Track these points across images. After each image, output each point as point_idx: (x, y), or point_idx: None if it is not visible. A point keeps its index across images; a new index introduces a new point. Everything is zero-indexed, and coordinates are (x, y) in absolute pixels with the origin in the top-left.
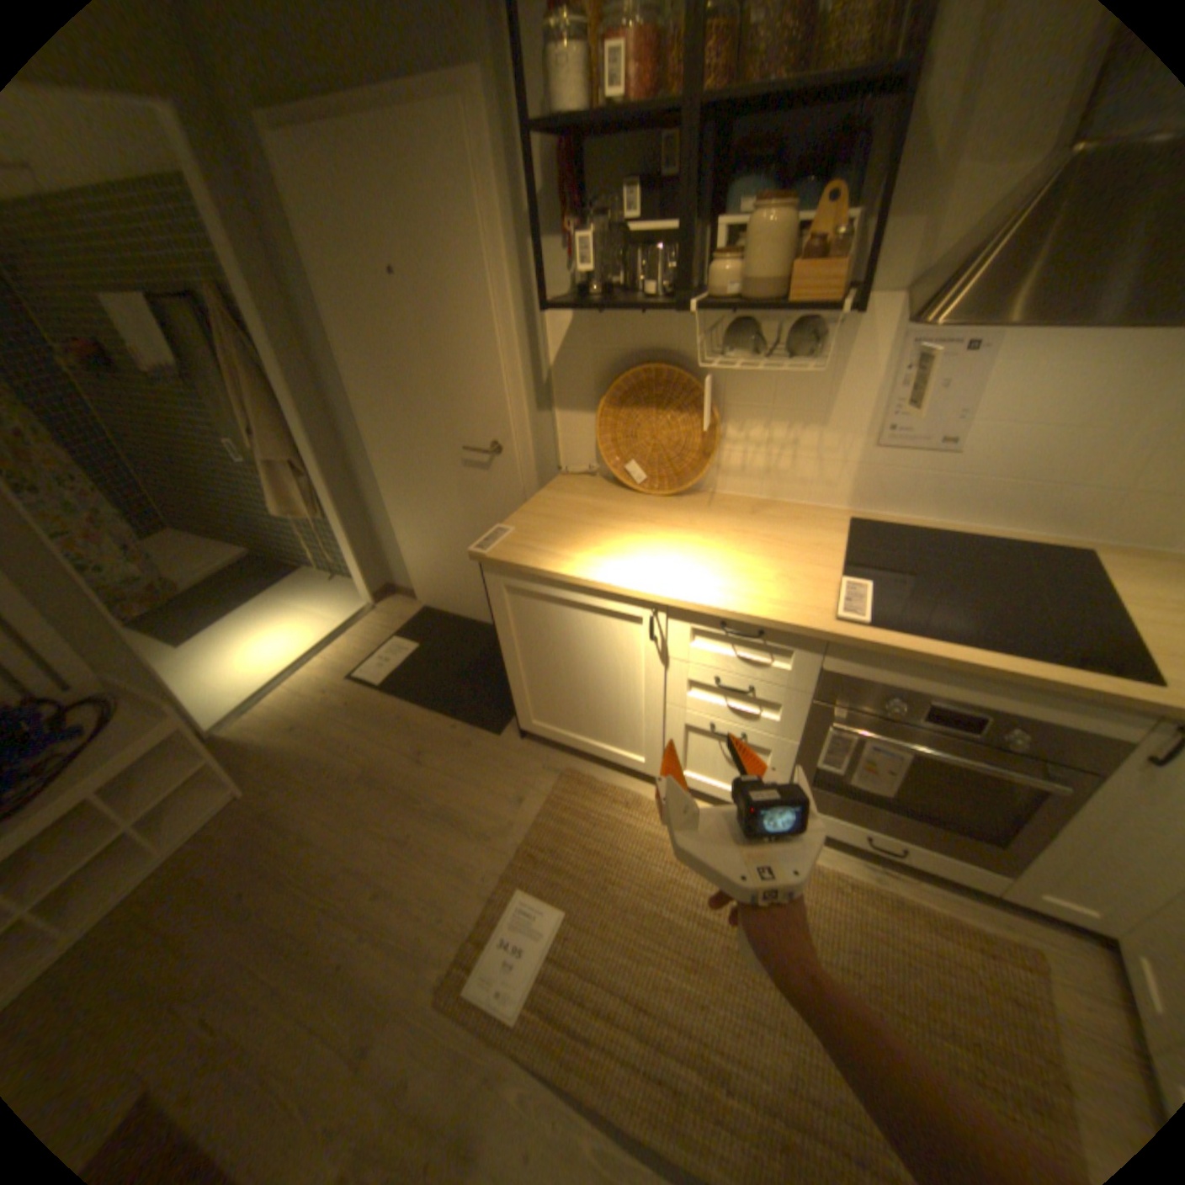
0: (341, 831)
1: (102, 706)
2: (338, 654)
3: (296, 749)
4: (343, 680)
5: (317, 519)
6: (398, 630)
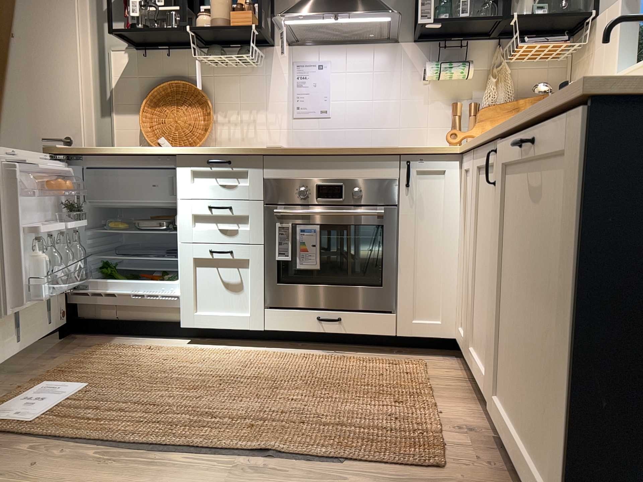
0: None
1: None
2: None
3: None
4: None
5: None
6: None
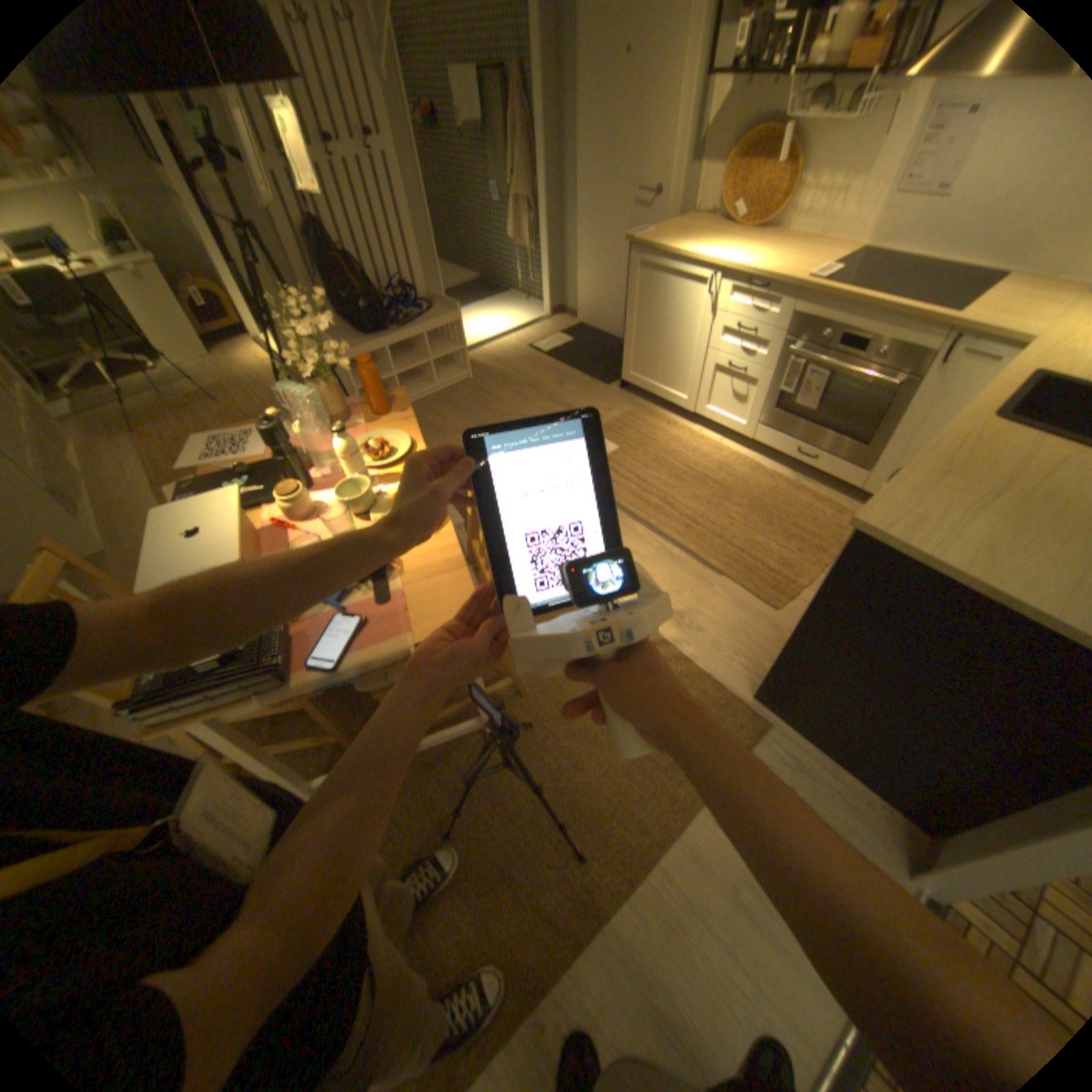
0: (517, 401)
1: (427, 304)
2: (525, 336)
3: (498, 369)
4: (526, 347)
5: (530, 251)
6: (561, 331)
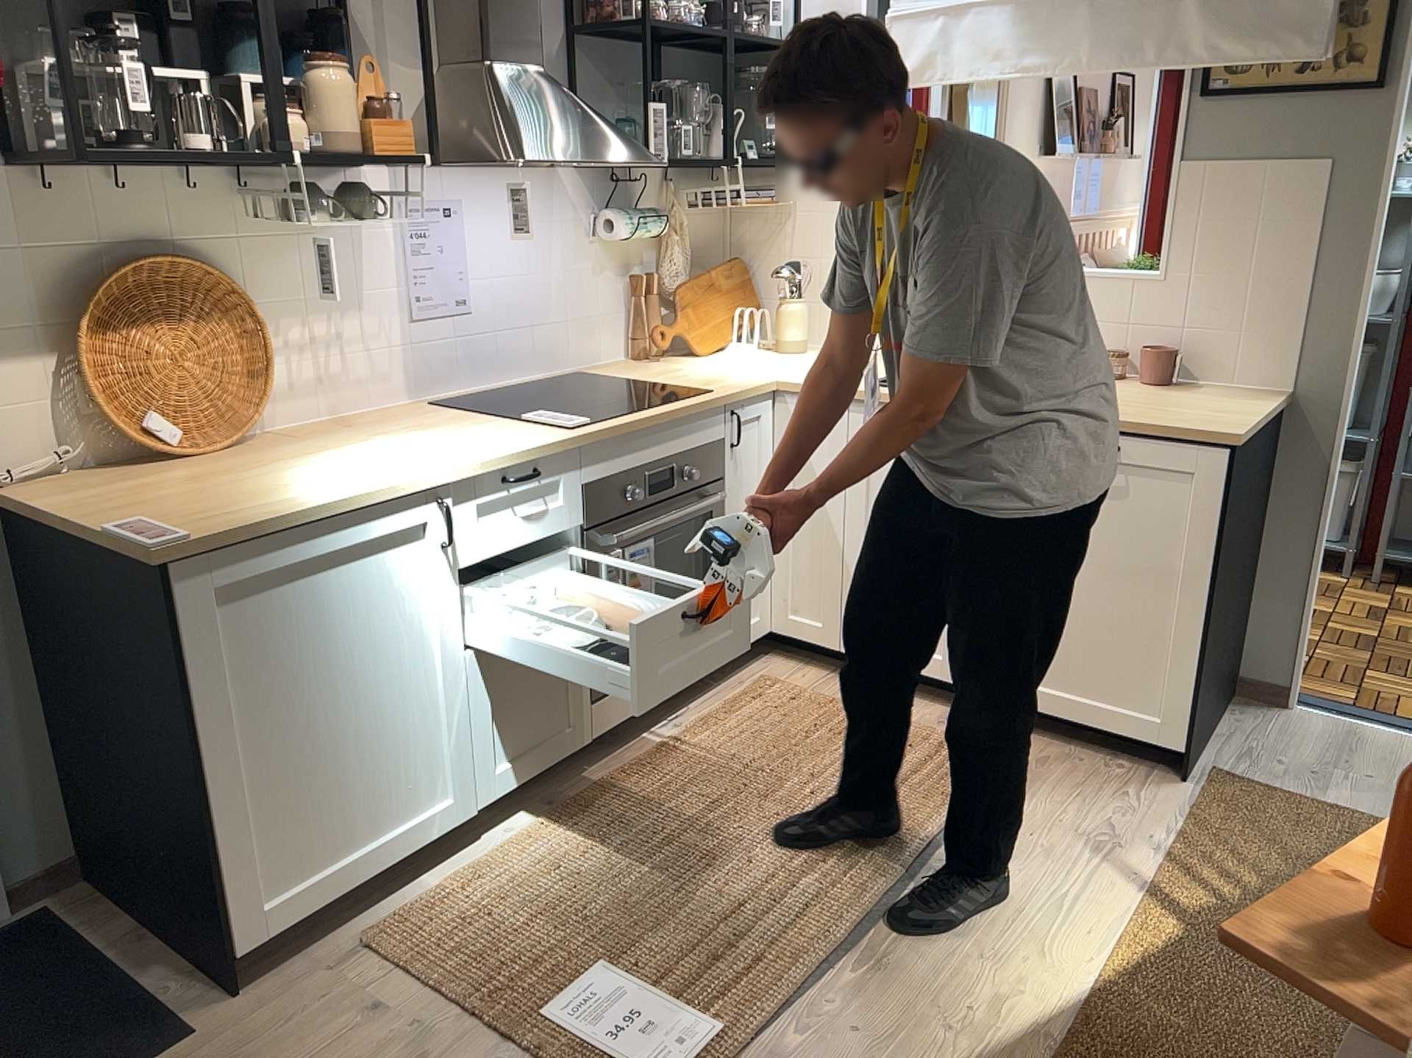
0: None
1: None
2: None
3: None
4: None
5: None
6: None
